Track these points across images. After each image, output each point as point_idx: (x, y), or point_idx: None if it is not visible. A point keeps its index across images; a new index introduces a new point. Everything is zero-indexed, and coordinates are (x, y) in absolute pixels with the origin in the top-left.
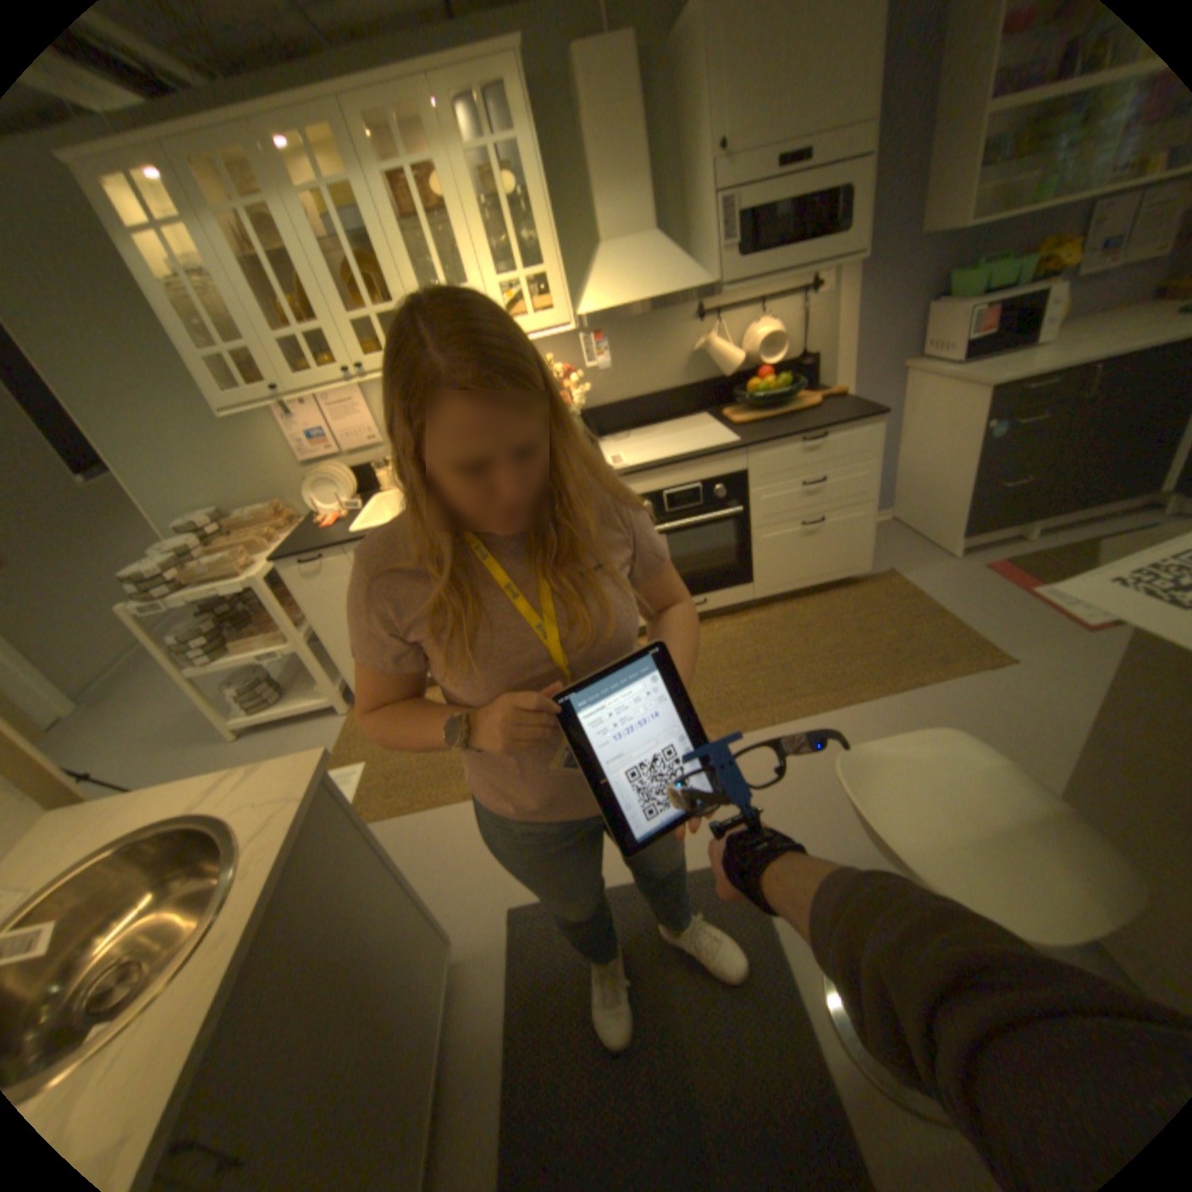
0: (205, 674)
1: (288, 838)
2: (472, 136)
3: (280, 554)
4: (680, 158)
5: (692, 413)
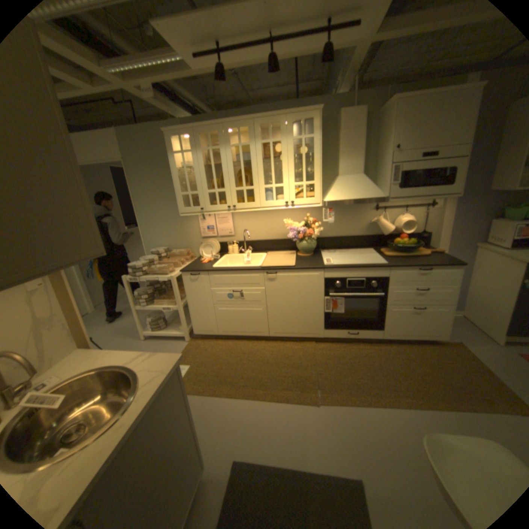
0: (143, 309)
1: (158, 389)
2: (297, 134)
3: (185, 269)
4: (378, 149)
5: (366, 247)
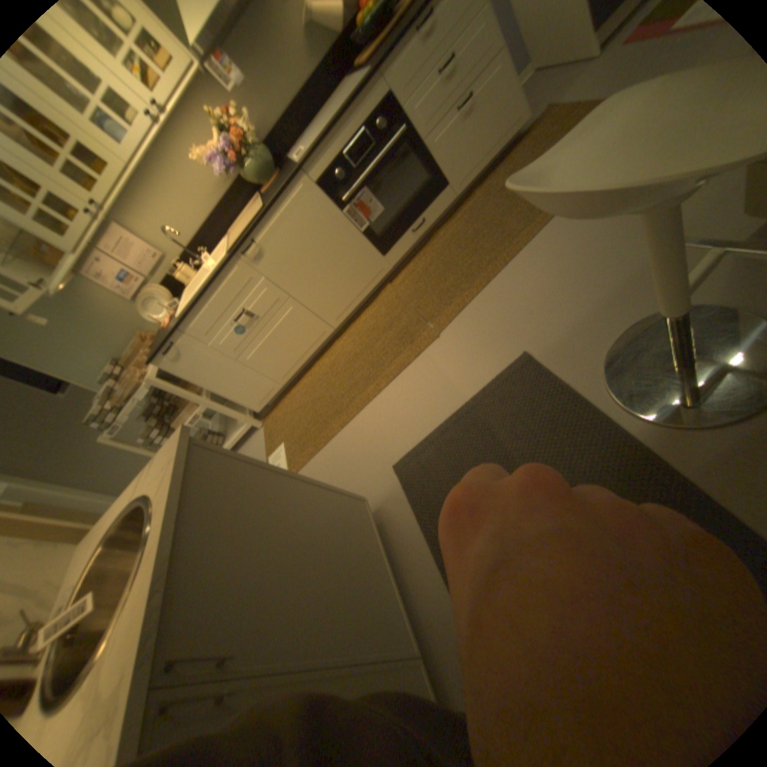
0: None
1: (173, 478)
2: None
3: (151, 354)
4: None
5: (337, 82)
